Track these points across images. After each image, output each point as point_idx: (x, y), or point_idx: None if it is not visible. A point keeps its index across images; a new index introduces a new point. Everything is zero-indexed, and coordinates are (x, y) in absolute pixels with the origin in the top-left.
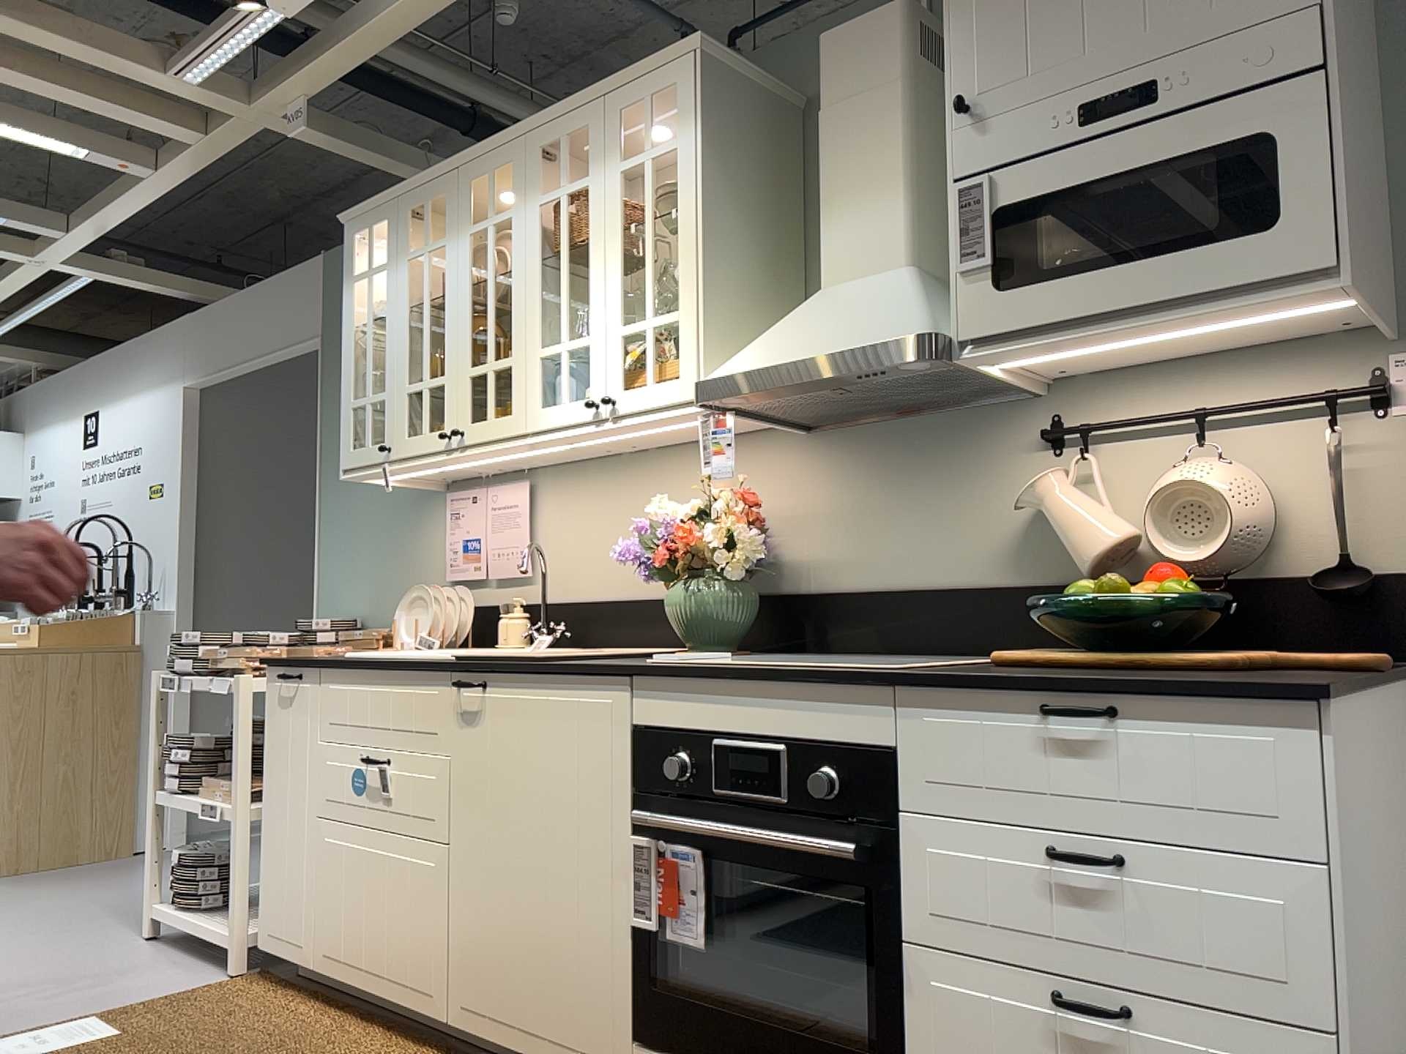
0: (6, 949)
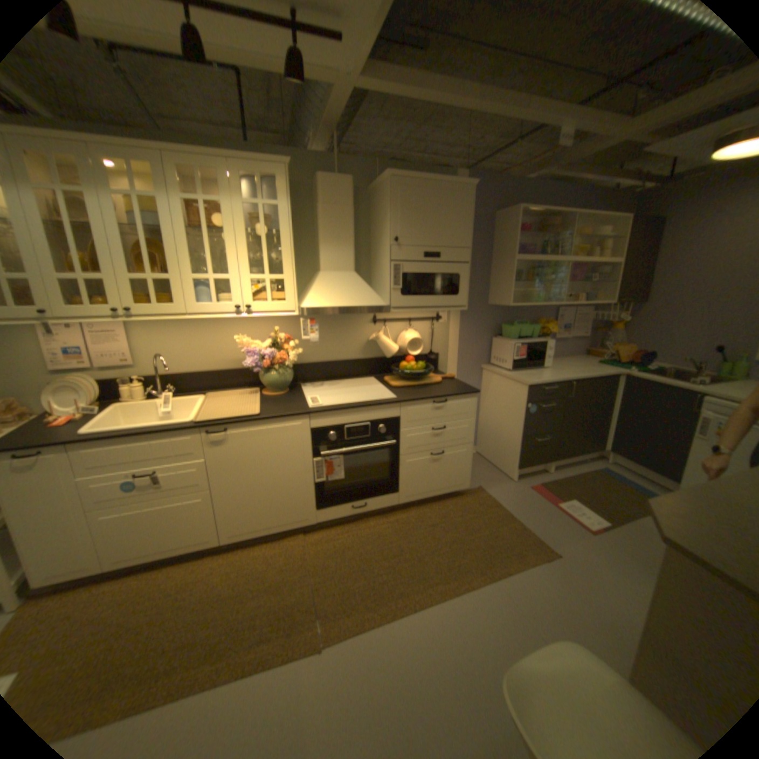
0: None
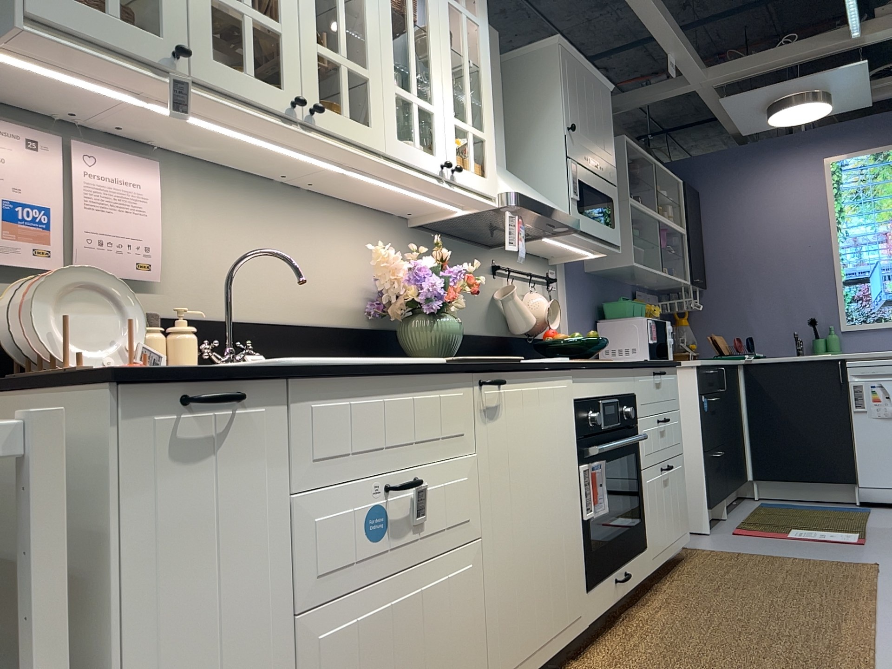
0: None
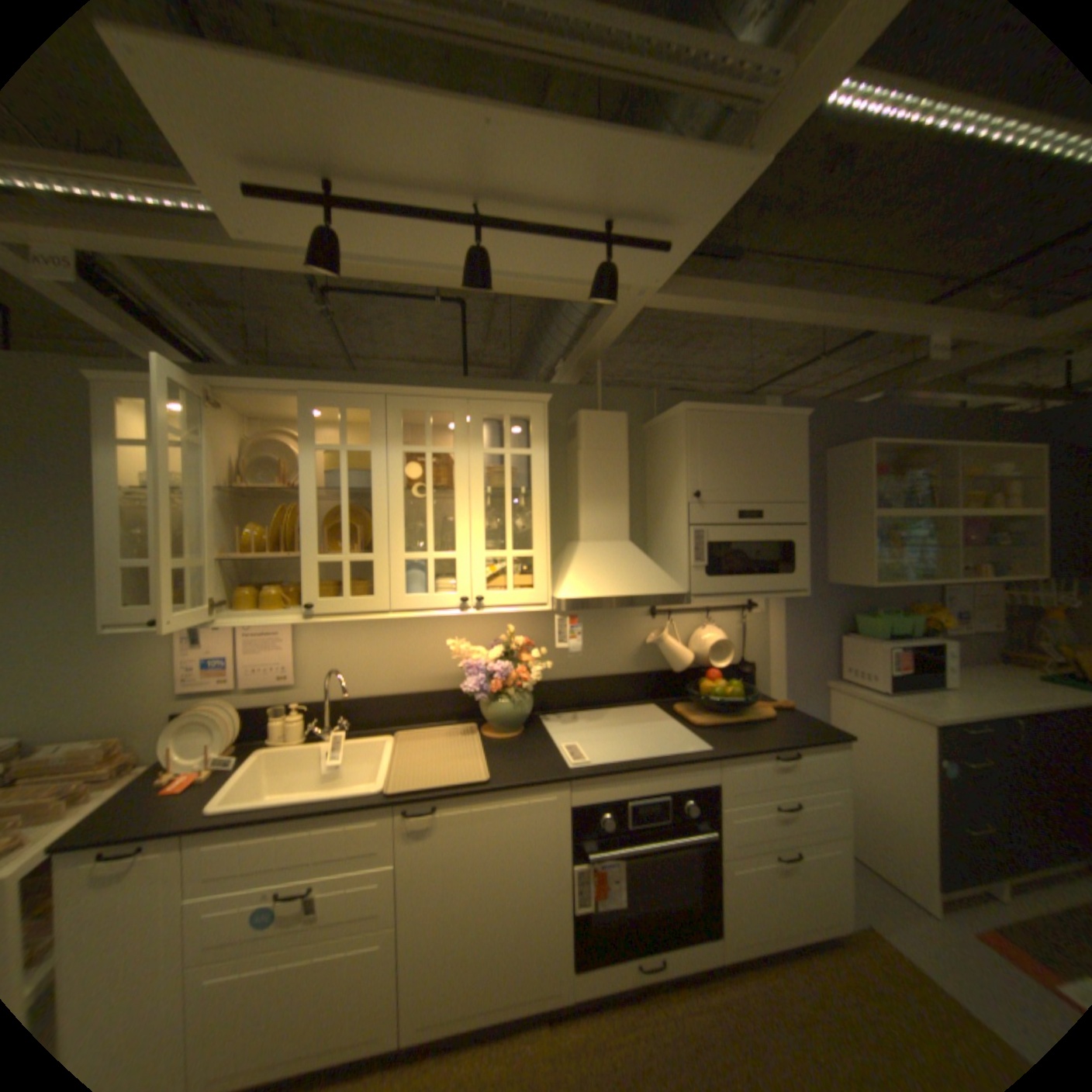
0: None
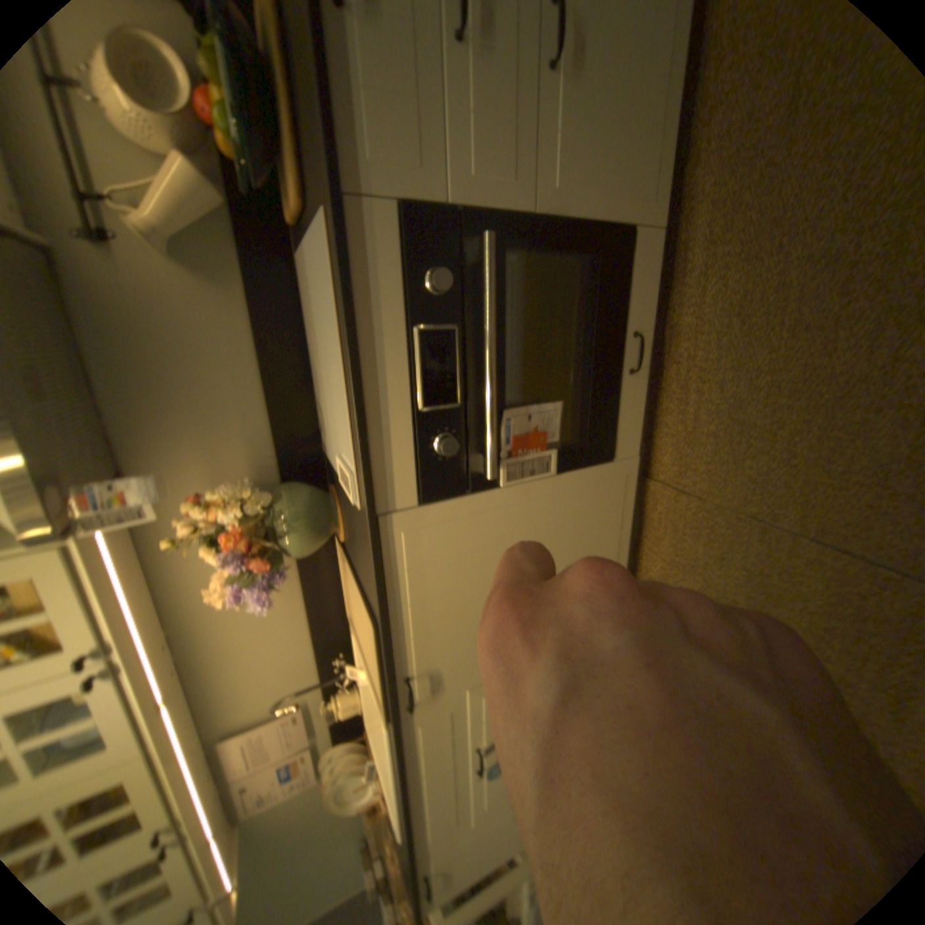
0: None
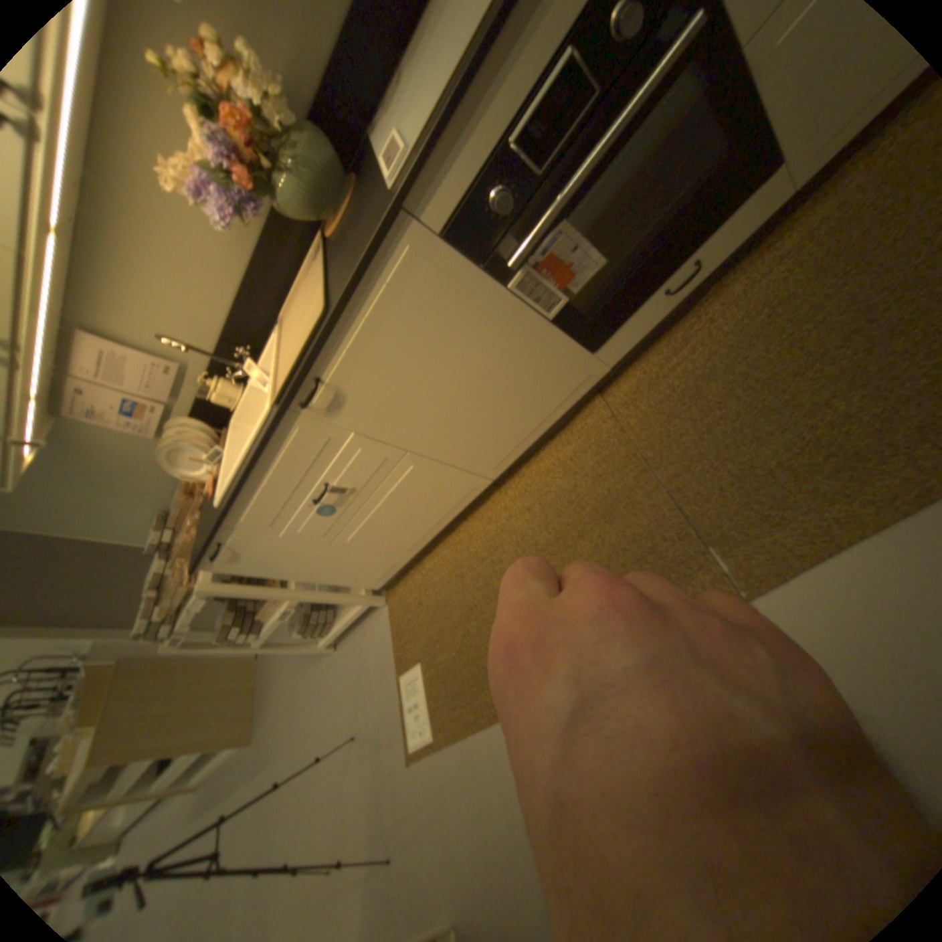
0: (321, 725)
